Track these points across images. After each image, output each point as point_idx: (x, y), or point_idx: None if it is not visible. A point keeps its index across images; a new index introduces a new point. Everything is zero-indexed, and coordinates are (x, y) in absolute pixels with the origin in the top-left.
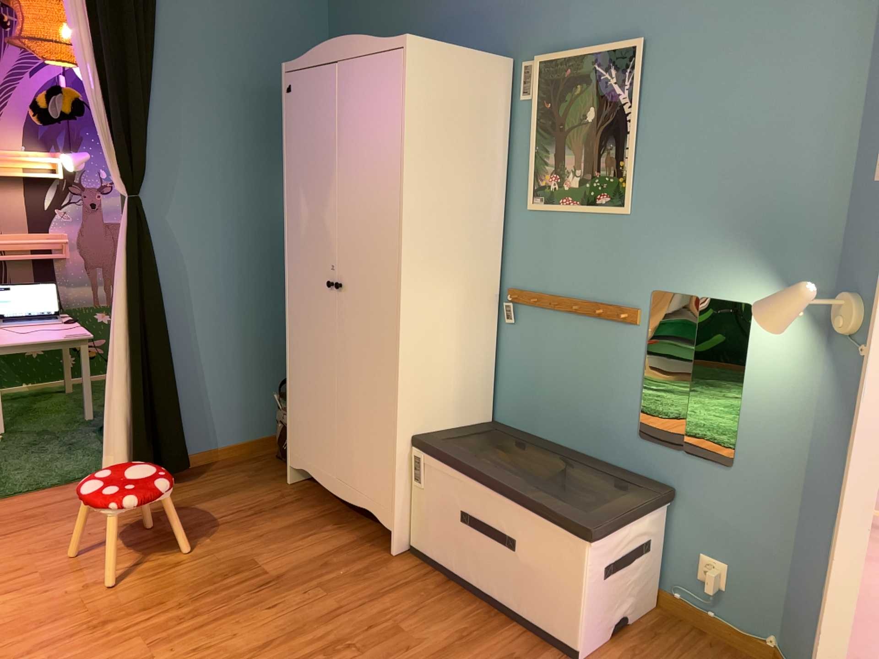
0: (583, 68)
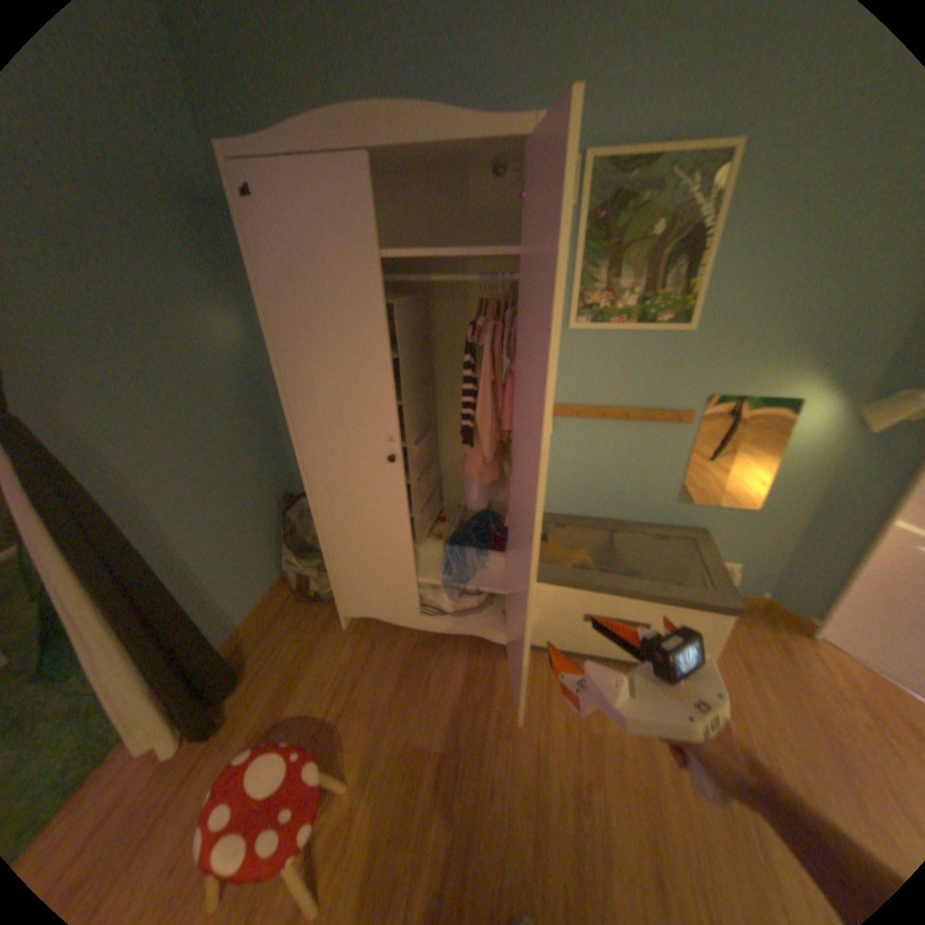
0: (659, 167)
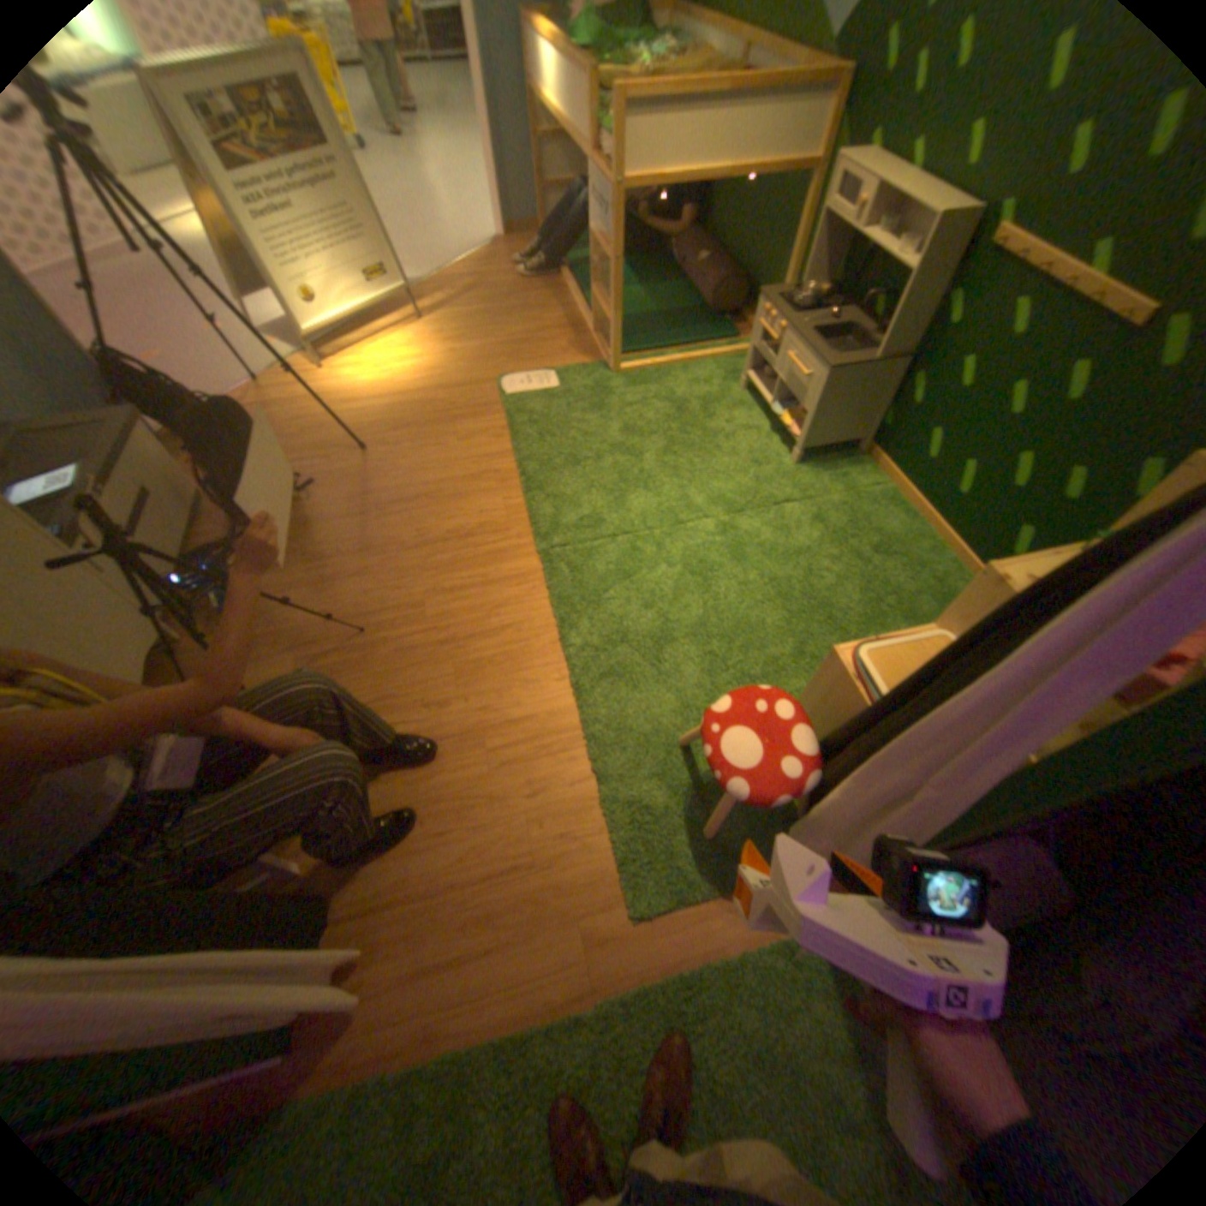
0: None
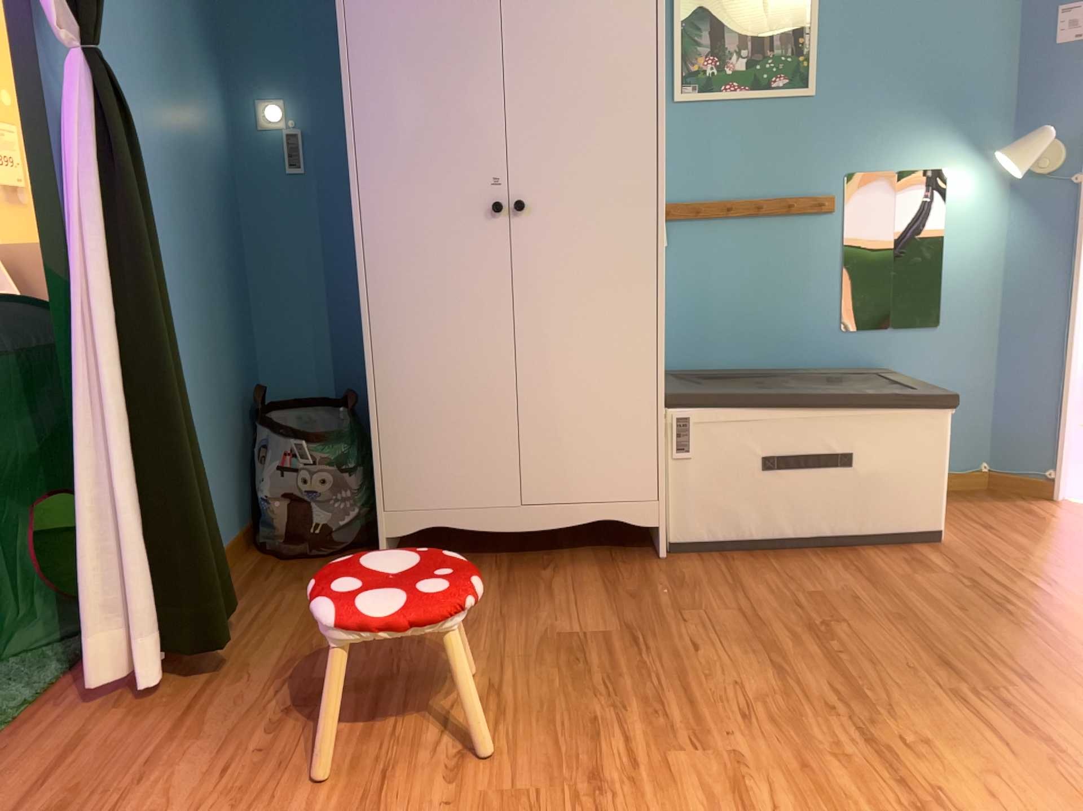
0: None
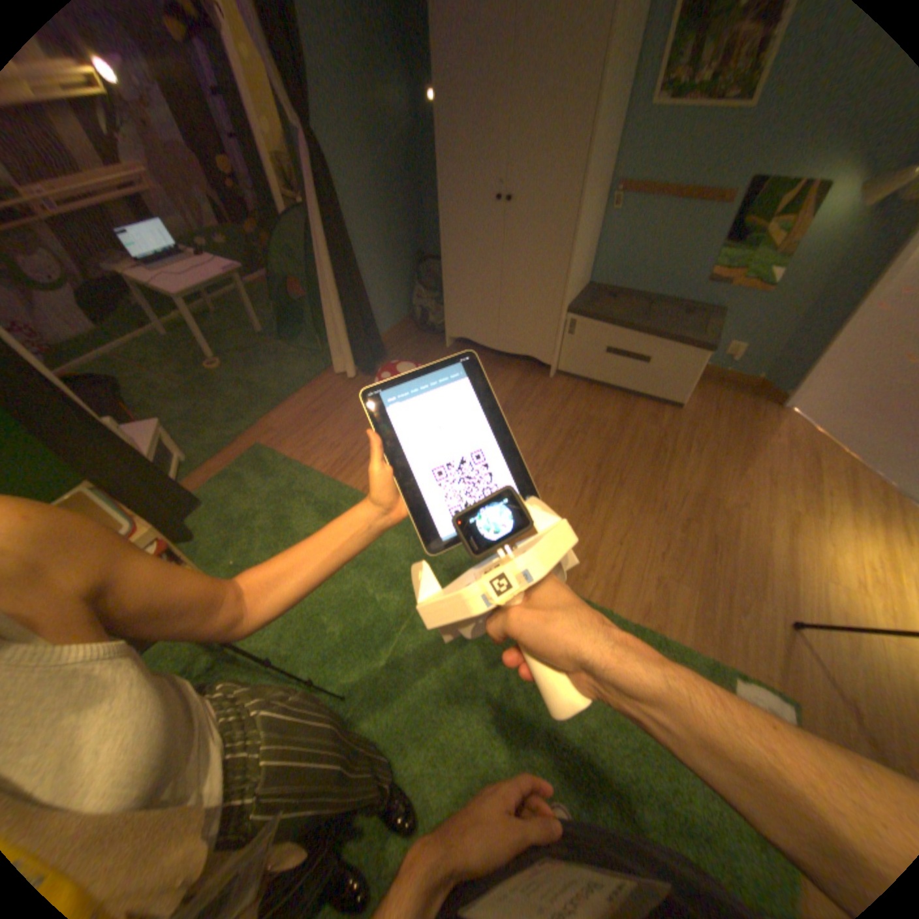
0: None
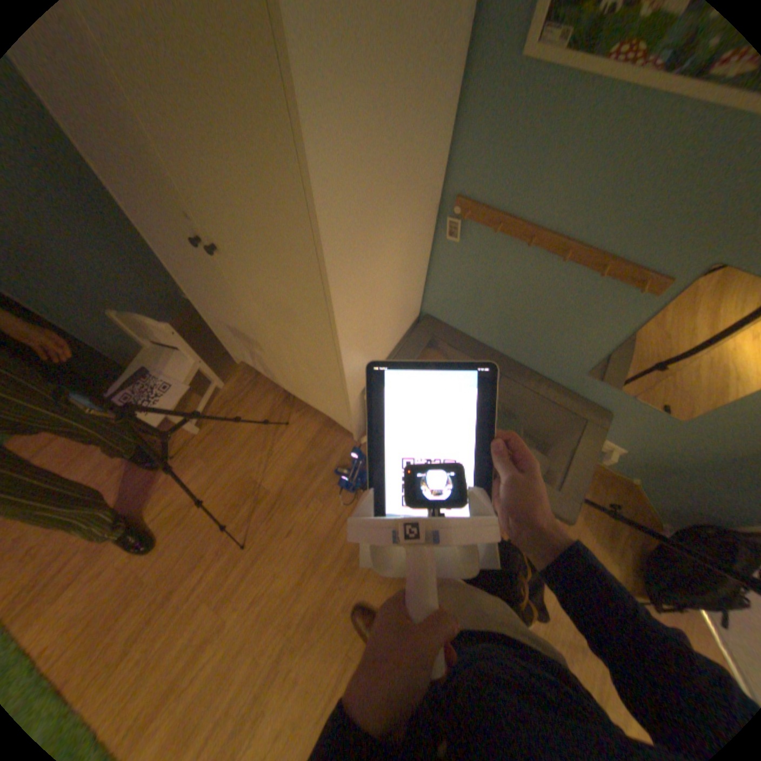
0: None
